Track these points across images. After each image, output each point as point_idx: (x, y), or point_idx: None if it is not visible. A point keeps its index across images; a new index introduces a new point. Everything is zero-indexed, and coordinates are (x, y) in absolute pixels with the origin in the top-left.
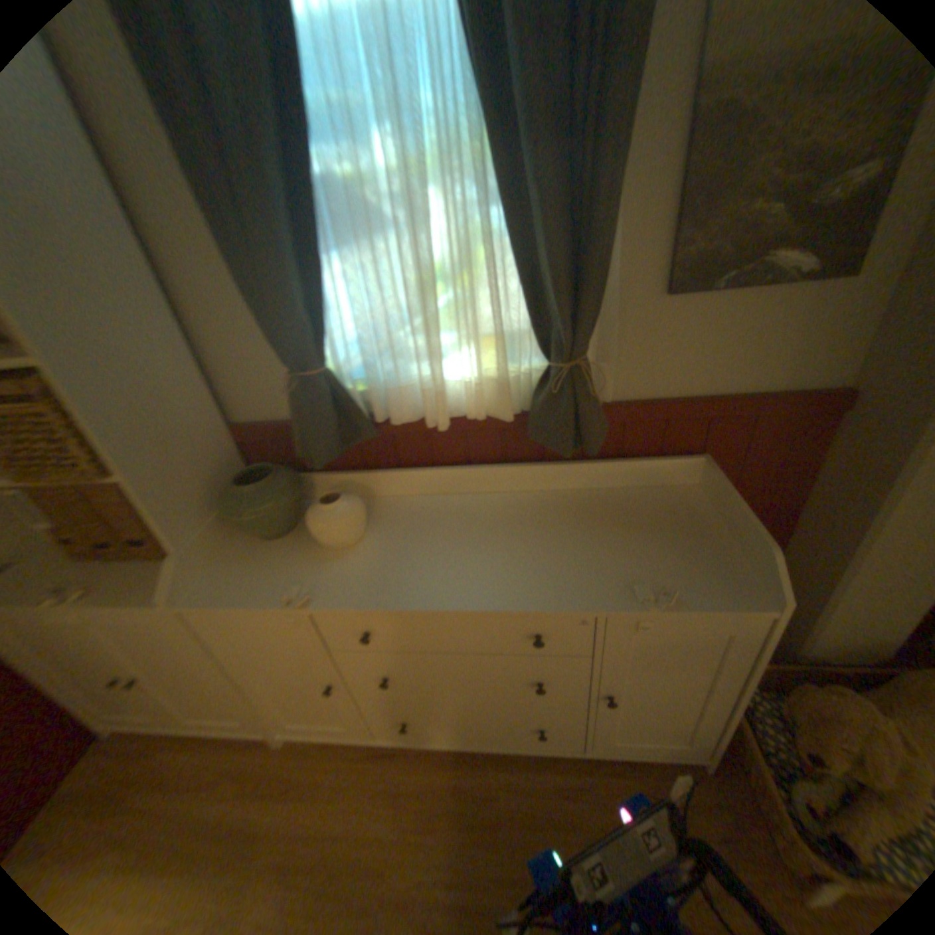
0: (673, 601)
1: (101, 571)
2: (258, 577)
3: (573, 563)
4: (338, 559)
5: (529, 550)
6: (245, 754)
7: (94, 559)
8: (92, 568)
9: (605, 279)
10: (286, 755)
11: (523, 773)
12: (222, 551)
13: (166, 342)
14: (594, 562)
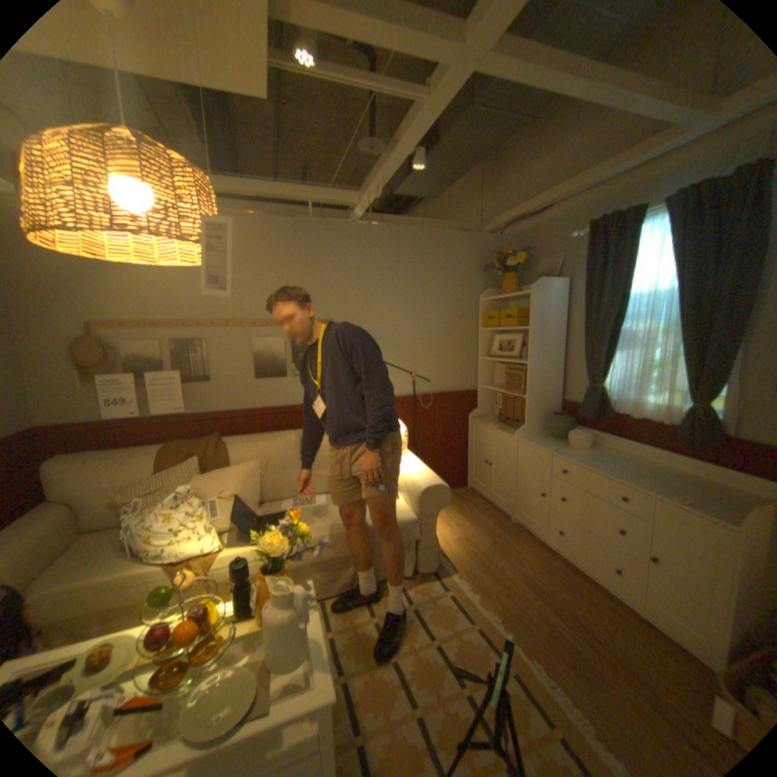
0: (687, 503)
1: (504, 427)
2: (544, 443)
3: (662, 486)
4: (572, 450)
5: (648, 477)
6: (503, 518)
7: (504, 424)
8: (502, 425)
9: (723, 377)
10: (515, 527)
11: (604, 597)
12: (538, 435)
13: (557, 368)
14: (672, 489)
